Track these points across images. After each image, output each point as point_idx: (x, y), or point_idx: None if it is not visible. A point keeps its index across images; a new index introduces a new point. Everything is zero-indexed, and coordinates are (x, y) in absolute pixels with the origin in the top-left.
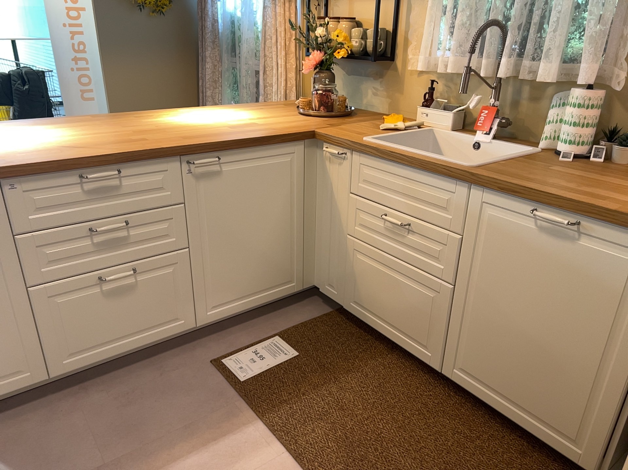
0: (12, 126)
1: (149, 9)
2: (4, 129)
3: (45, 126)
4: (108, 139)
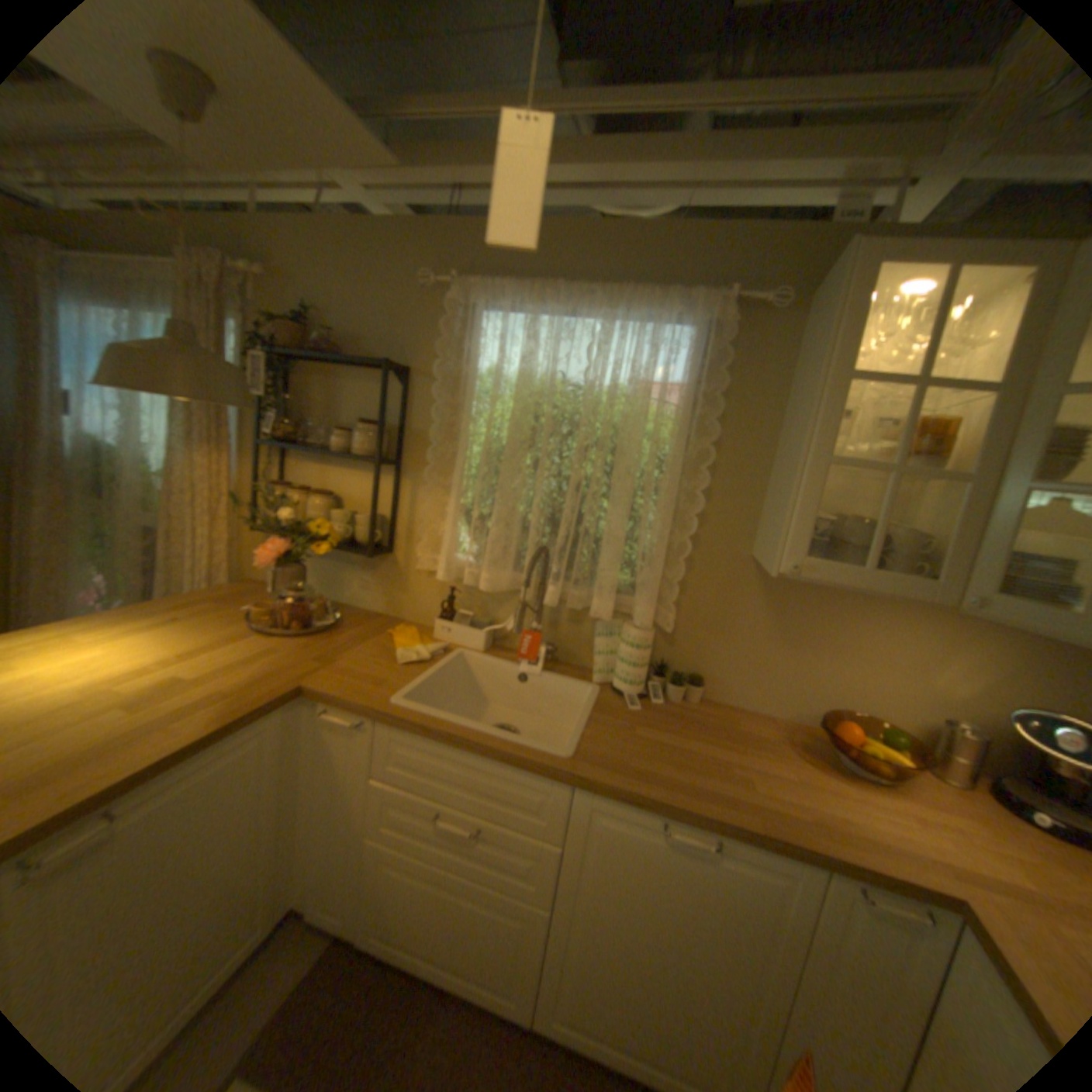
0: None
1: None
2: None
3: None
4: None
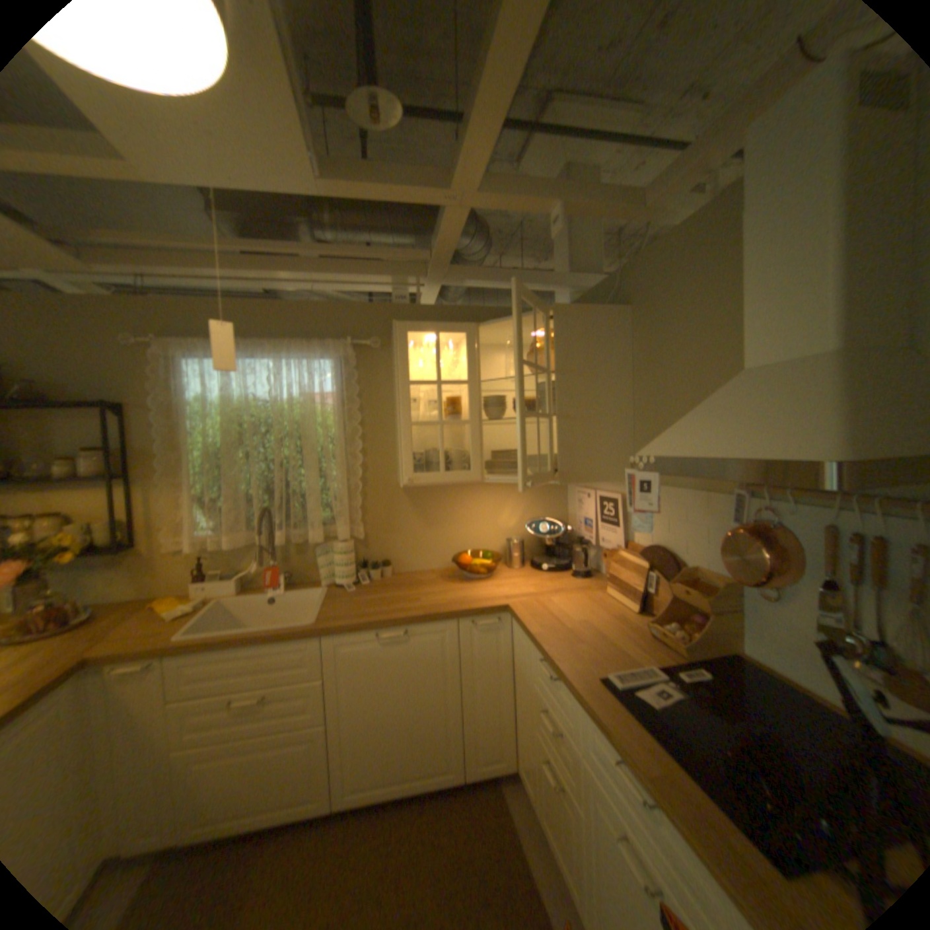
0: None
1: None
2: None
3: None
4: None
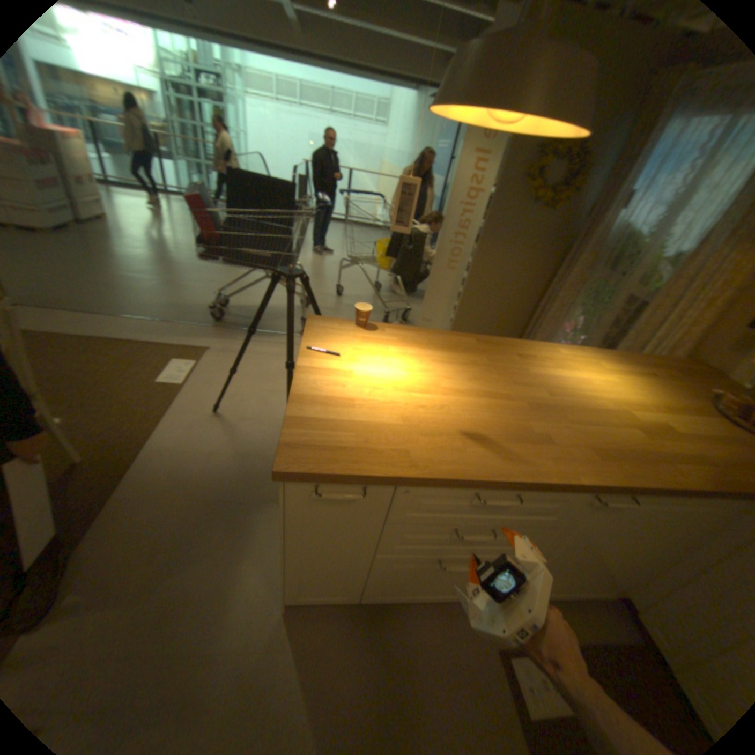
0: (407, 340)
1: (544, 200)
2: (401, 346)
3: (436, 351)
4: (507, 420)
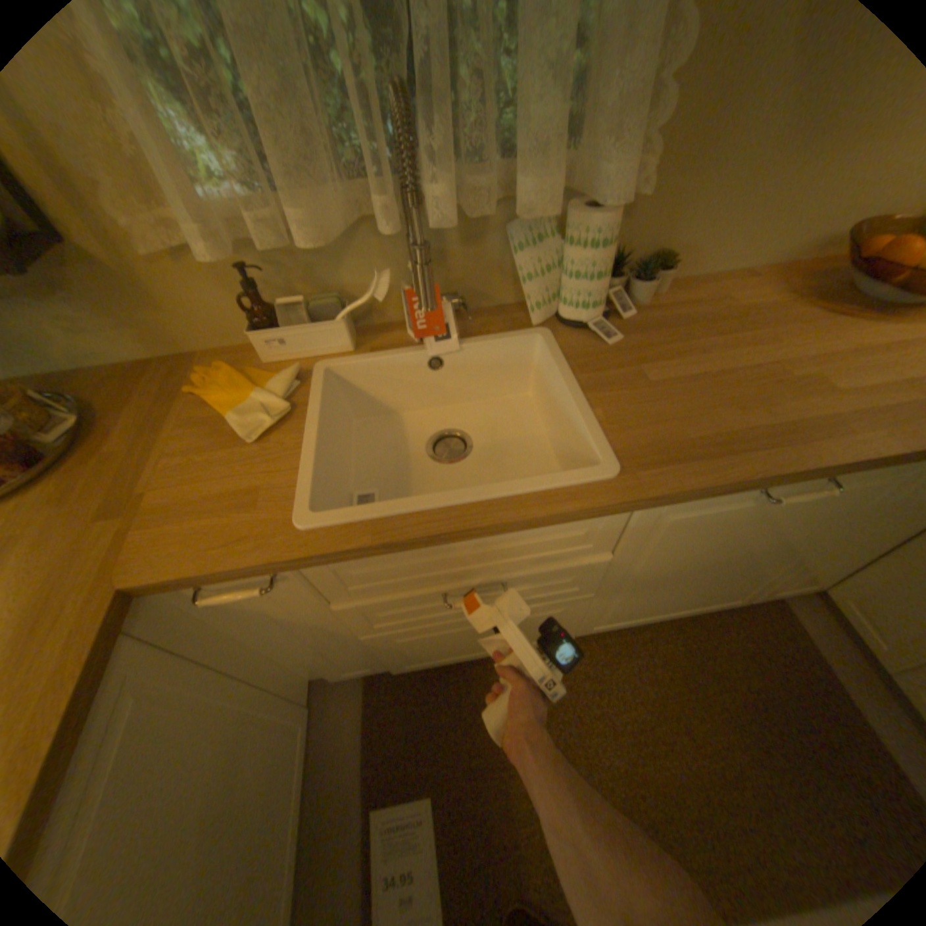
0: None
1: None
2: None
3: None
4: None
